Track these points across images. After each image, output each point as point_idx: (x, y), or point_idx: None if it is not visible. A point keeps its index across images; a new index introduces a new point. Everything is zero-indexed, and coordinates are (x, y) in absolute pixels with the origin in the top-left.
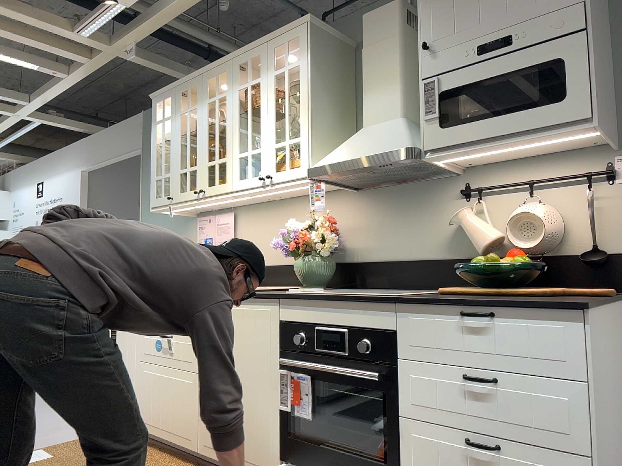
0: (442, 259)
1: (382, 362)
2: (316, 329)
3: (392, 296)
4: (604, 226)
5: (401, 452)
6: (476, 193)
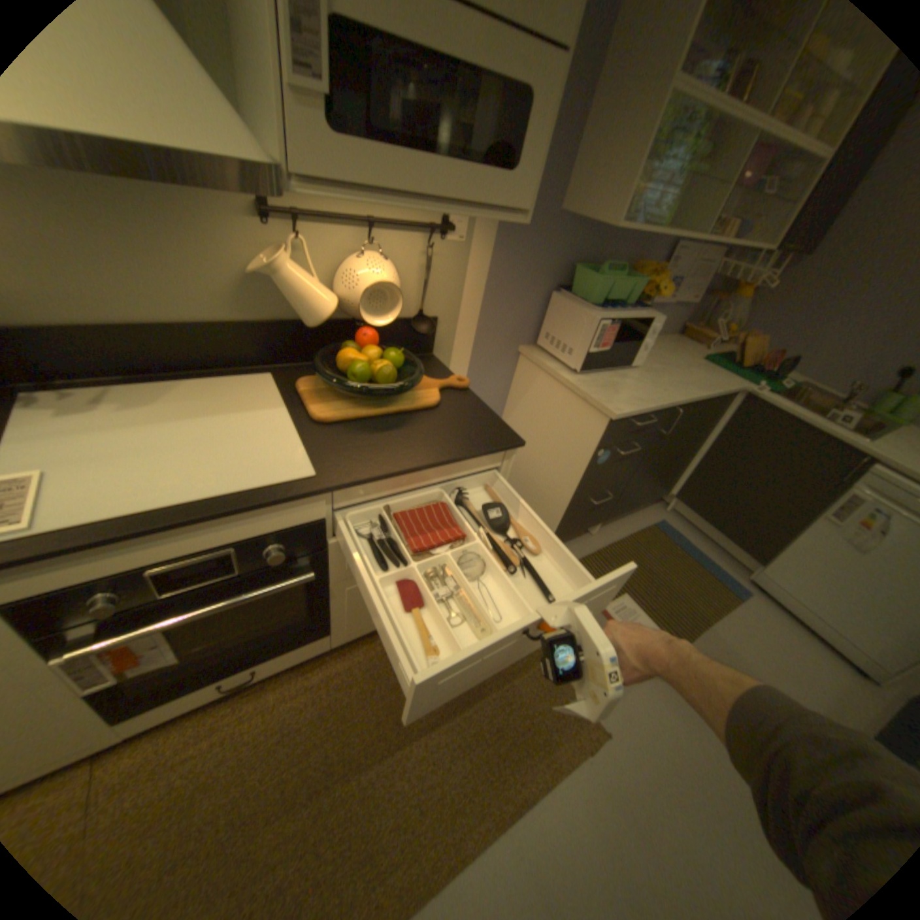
0: (228, 323)
1: (301, 555)
2: (142, 572)
3: (307, 479)
4: (430, 289)
5: (330, 606)
6: (281, 212)
